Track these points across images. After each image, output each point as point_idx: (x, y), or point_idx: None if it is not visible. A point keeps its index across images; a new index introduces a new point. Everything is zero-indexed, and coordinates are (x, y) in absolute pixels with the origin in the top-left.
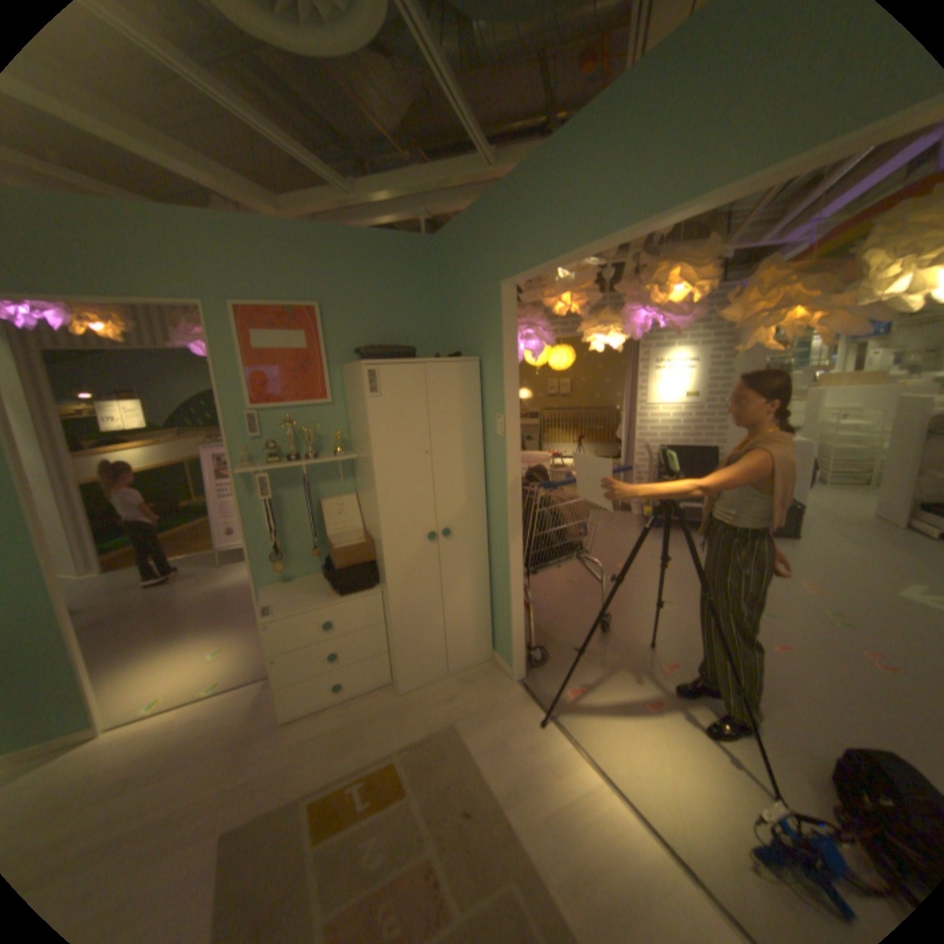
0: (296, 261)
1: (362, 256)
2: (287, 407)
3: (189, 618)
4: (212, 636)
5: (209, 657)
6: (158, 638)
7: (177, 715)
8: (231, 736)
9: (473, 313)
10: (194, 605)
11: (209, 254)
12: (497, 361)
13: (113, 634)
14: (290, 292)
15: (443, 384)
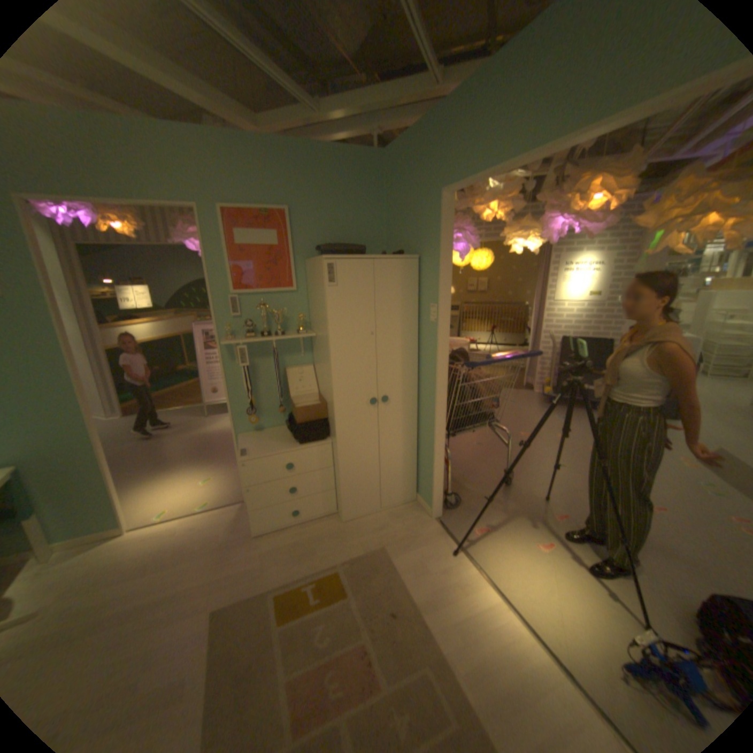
0: (271, 171)
1: (324, 167)
2: (262, 293)
3: (186, 454)
4: (203, 468)
5: (200, 483)
6: (164, 467)
7: (178, 523)
8: (217, 541)
9: (416, 217)
10: (189, 444)
11: (202, 164)
12: (434, 258)
13: (132, 462)
14: (265, 197)
15: (388, 277)
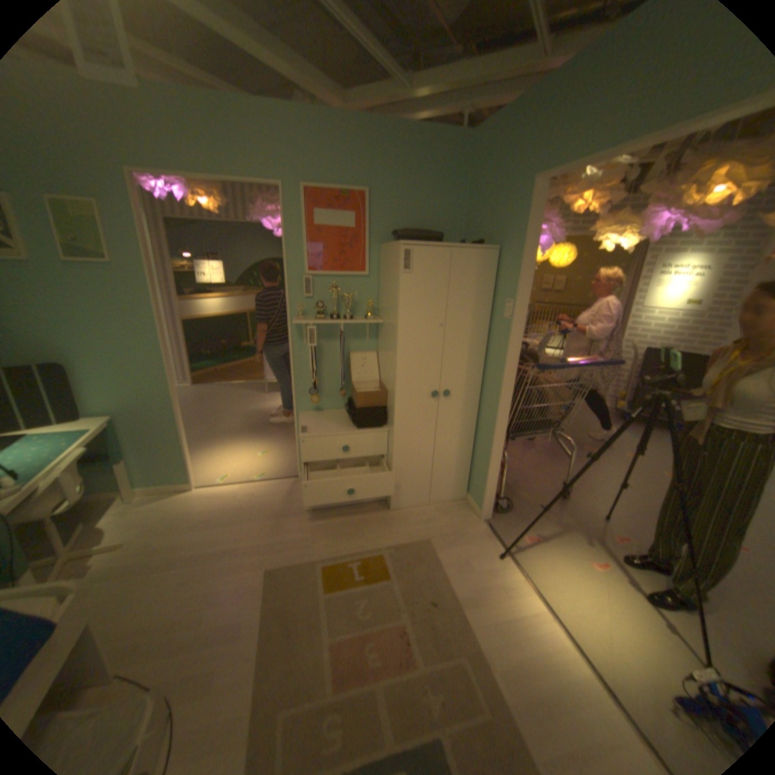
0: (355, 151)
1: (409, 148)
2: (334, 276)
3: (247, 426)
4: (262, 441)
5: (259, 455)
6: (227, 436)
7: (239, 488)
8: (272, 510)
9: (501, 205)
10: (250, 418)
11: (290, 143)
12: (517, 250)
13: (200, 427)
14: (347, 178)
15: (464, 268)
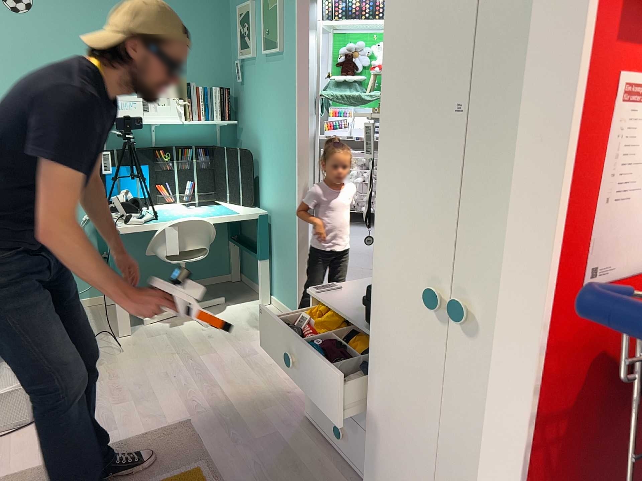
0: None
1: None
2: None
3: None
4: None
5: None
6: None
7: None
8: (295, 388)
9: None
10: None
11: None
12: None
13: None
14: None
15: None
